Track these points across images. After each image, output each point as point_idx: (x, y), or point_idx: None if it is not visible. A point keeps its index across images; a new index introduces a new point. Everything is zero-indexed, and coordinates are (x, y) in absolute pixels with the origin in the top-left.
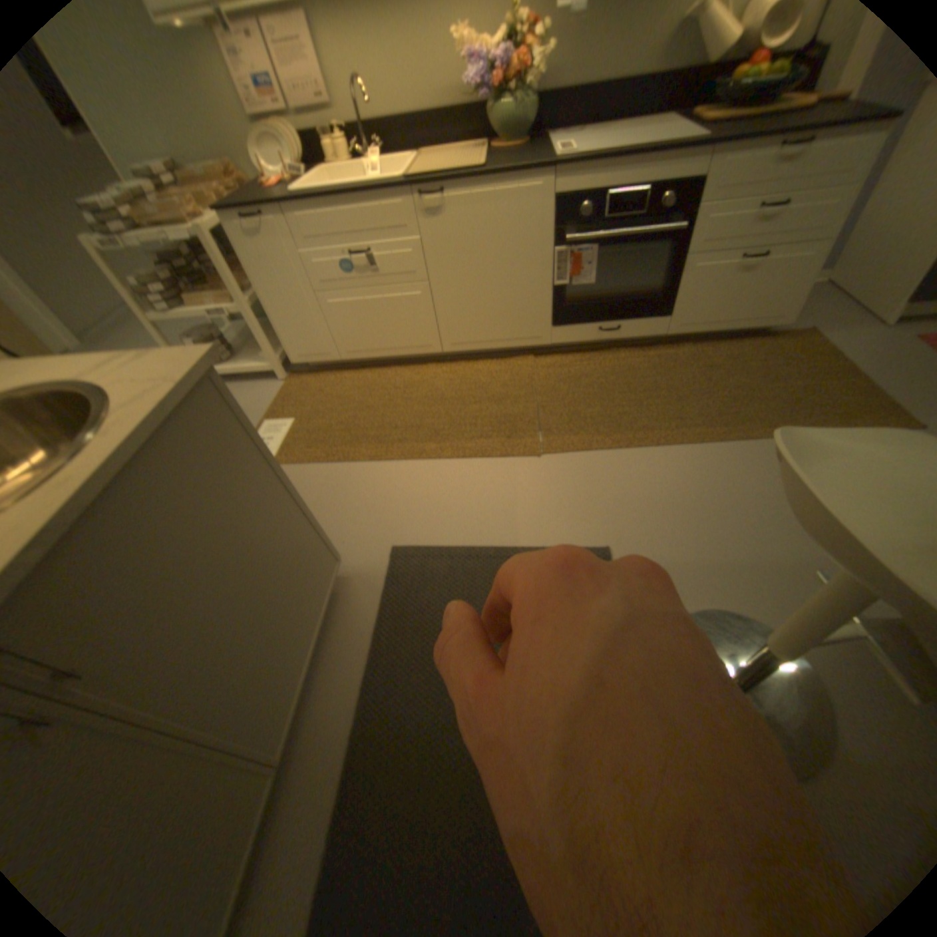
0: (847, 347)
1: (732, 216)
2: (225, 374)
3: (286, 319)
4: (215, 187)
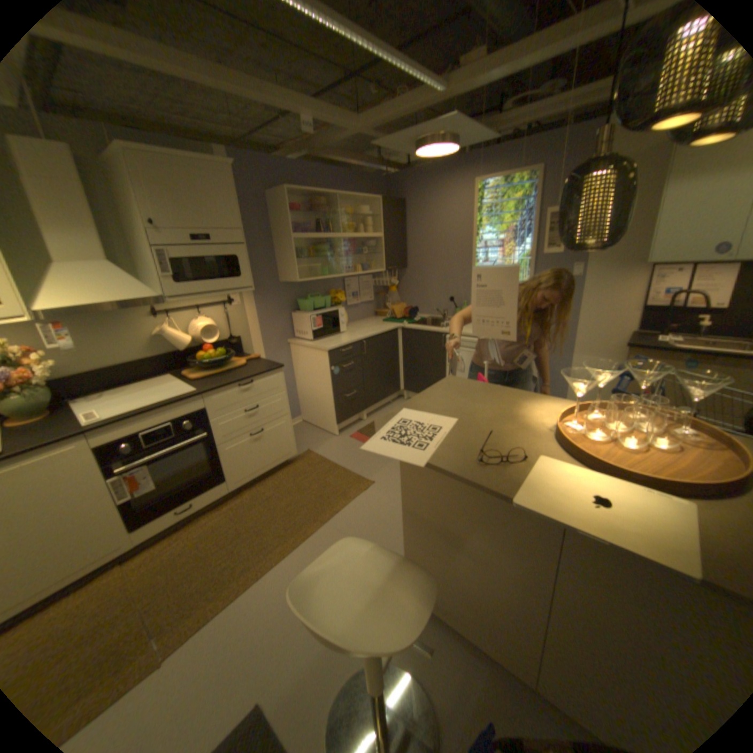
0: (326, 456)
1: (232, 422)
2: None
3: None
4: None
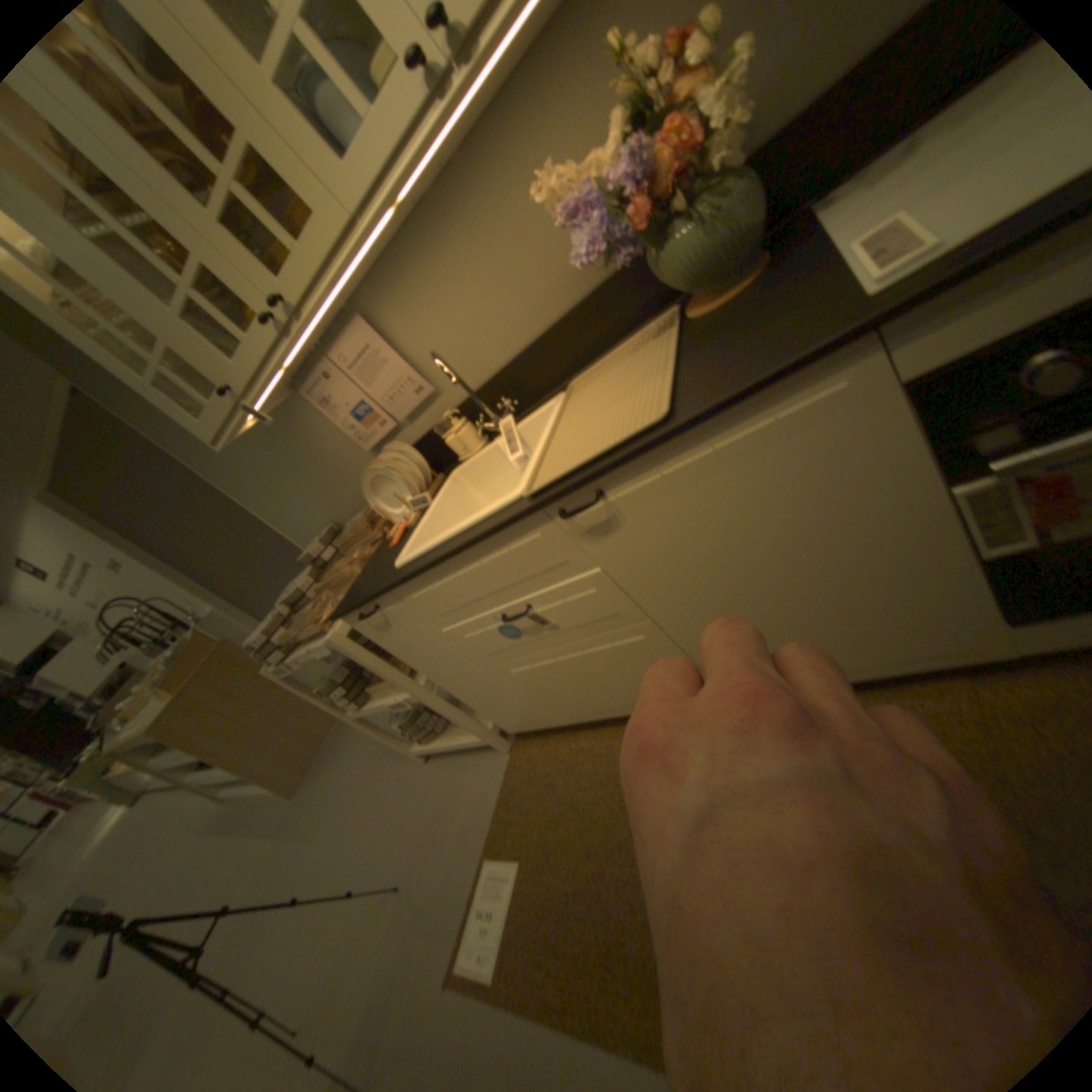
0: None
1: None
2: (445, 750)
3: (476, 696)
4: (366, 549)
